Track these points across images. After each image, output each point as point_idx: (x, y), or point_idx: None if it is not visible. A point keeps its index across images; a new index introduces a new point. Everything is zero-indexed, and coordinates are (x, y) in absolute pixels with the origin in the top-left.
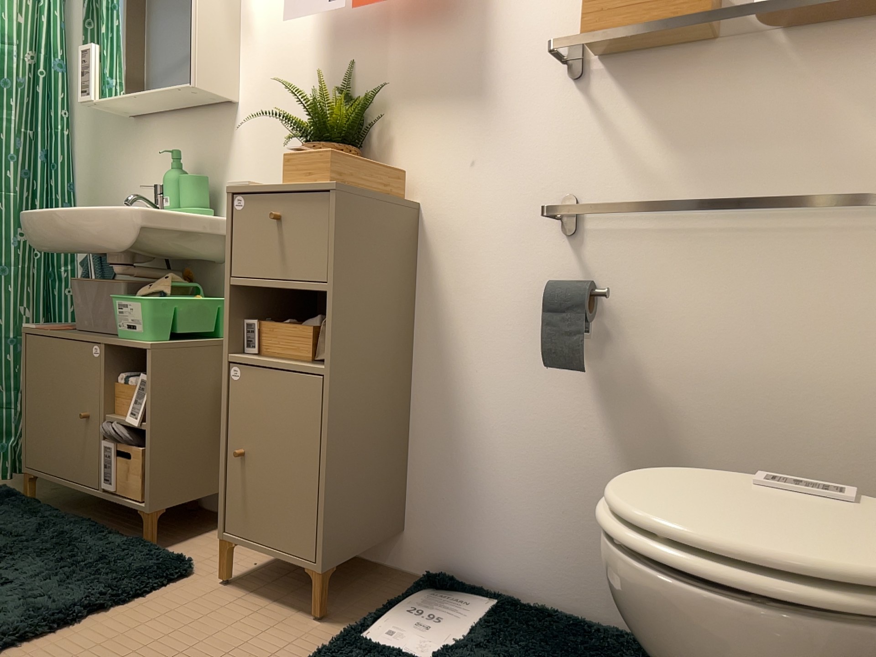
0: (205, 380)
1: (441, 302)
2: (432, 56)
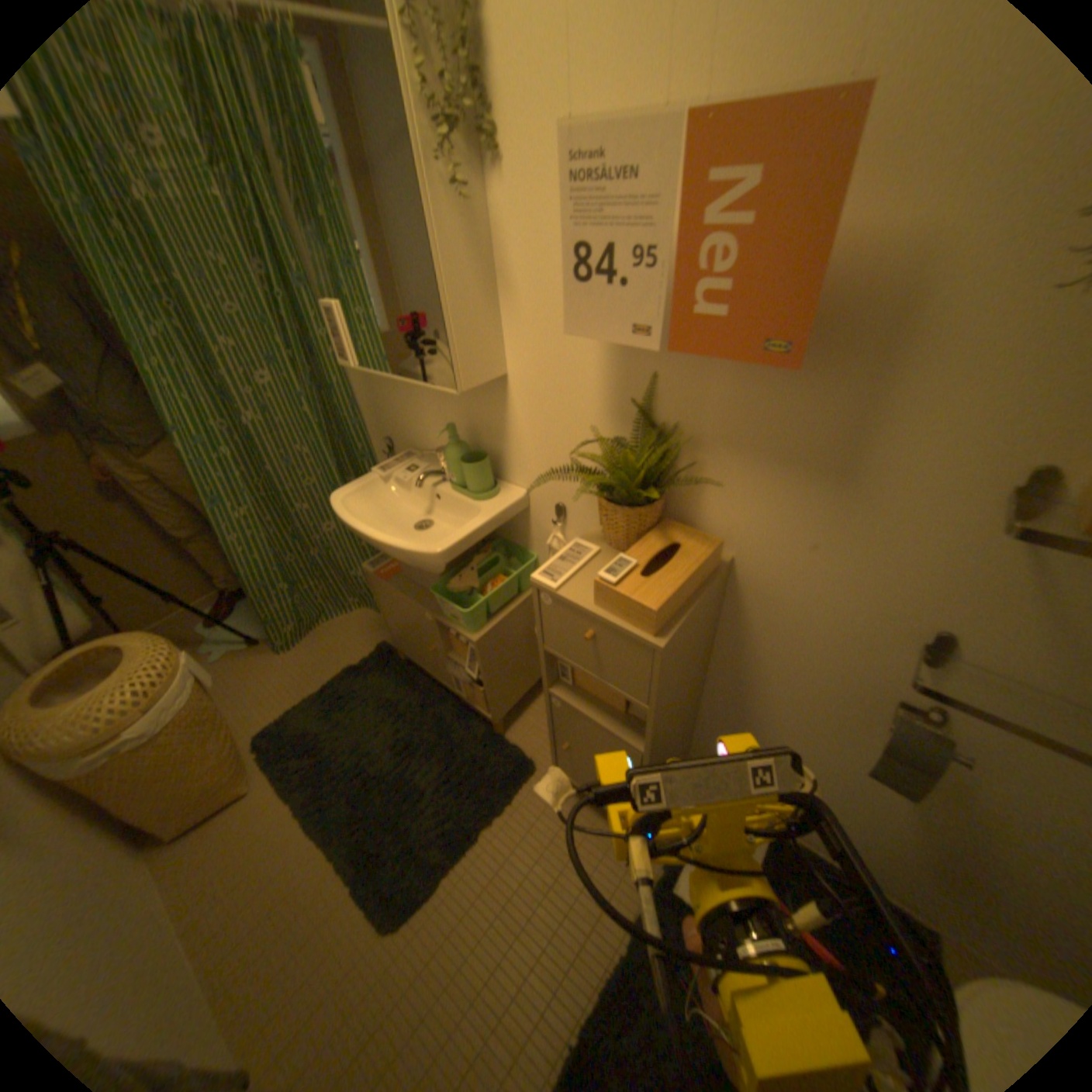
0: (515, 636)
1: (746, 645)
2: (778, 399)
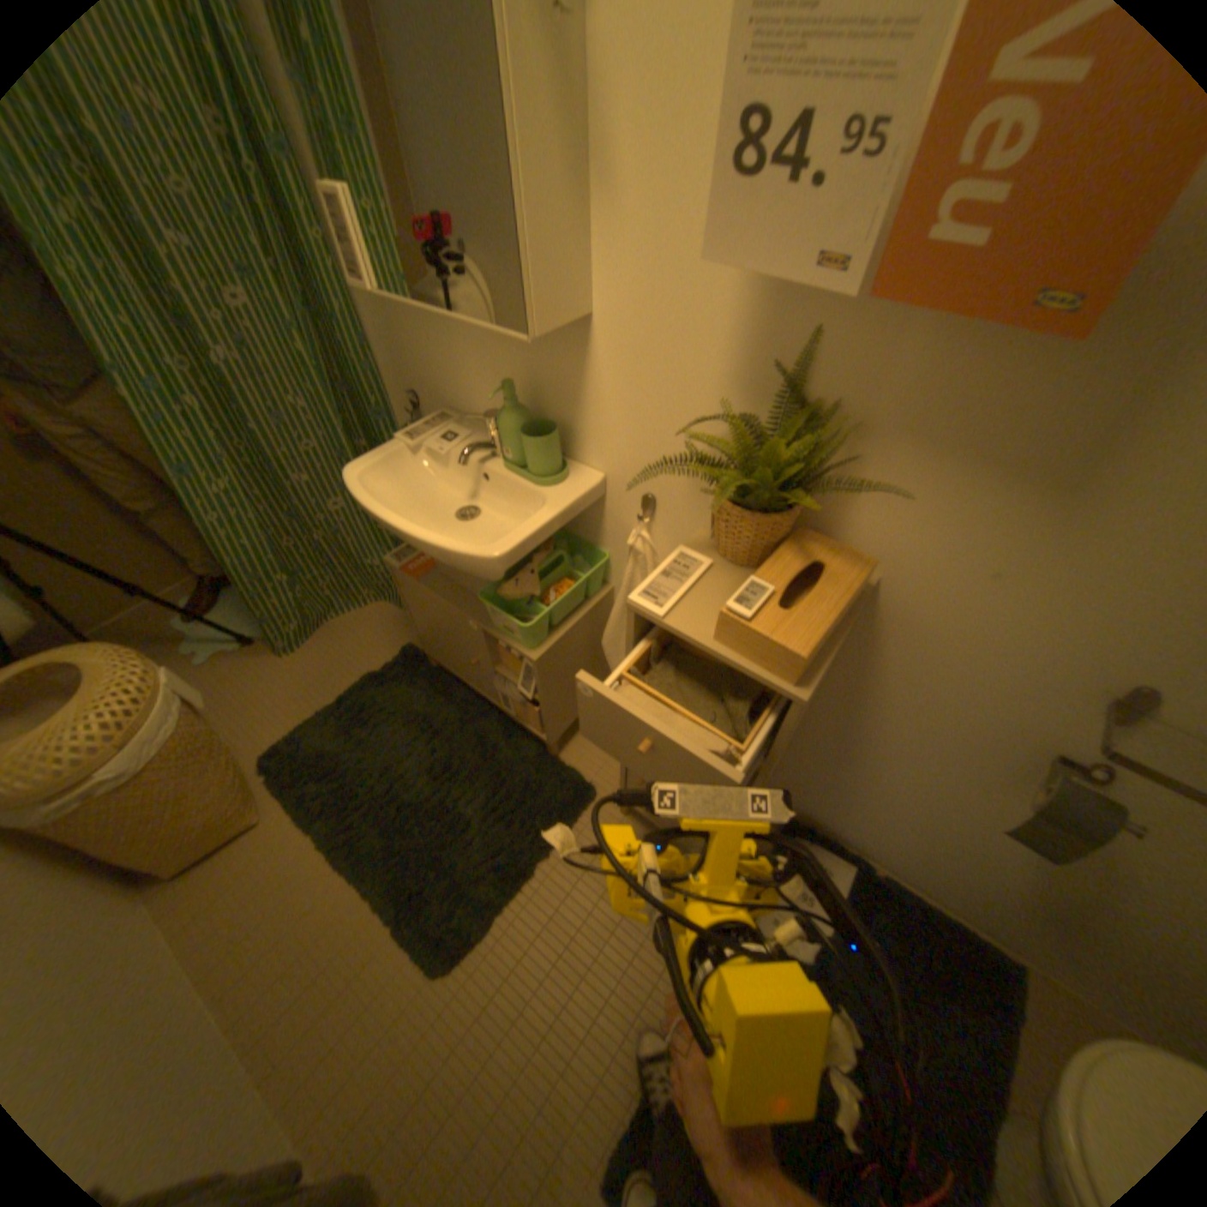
0: (579, 649)
1: (872, 678)
2: (1004, 376)
